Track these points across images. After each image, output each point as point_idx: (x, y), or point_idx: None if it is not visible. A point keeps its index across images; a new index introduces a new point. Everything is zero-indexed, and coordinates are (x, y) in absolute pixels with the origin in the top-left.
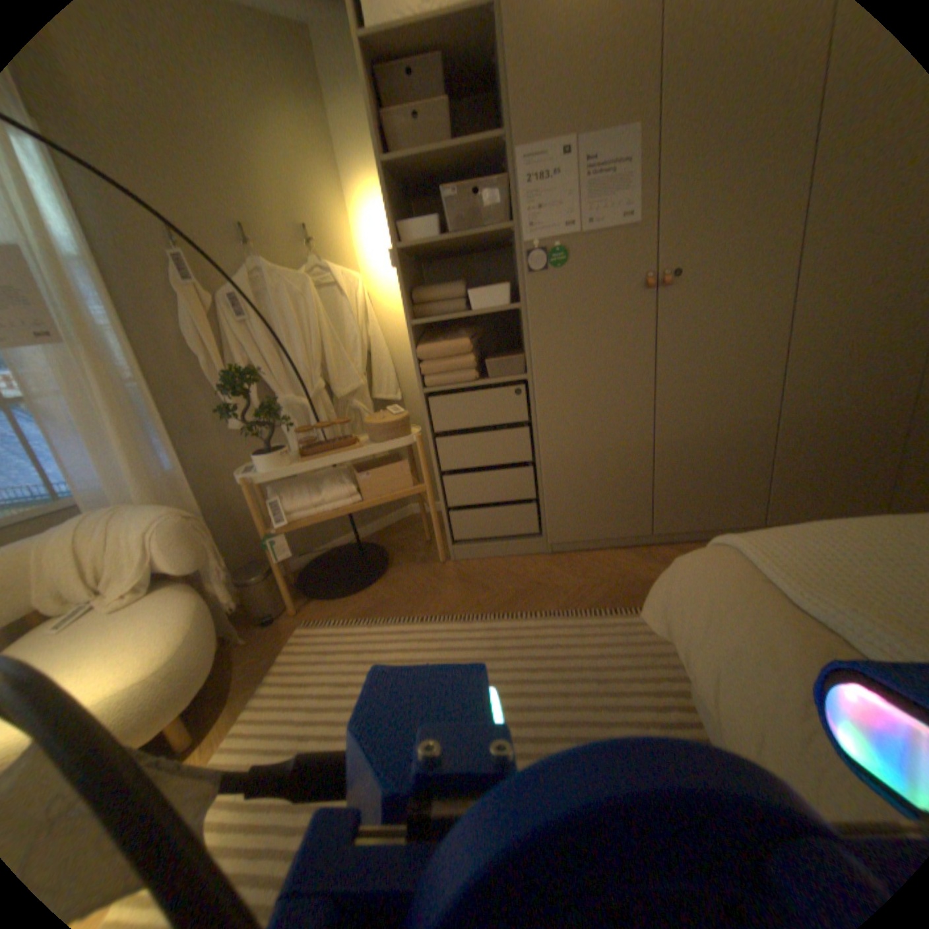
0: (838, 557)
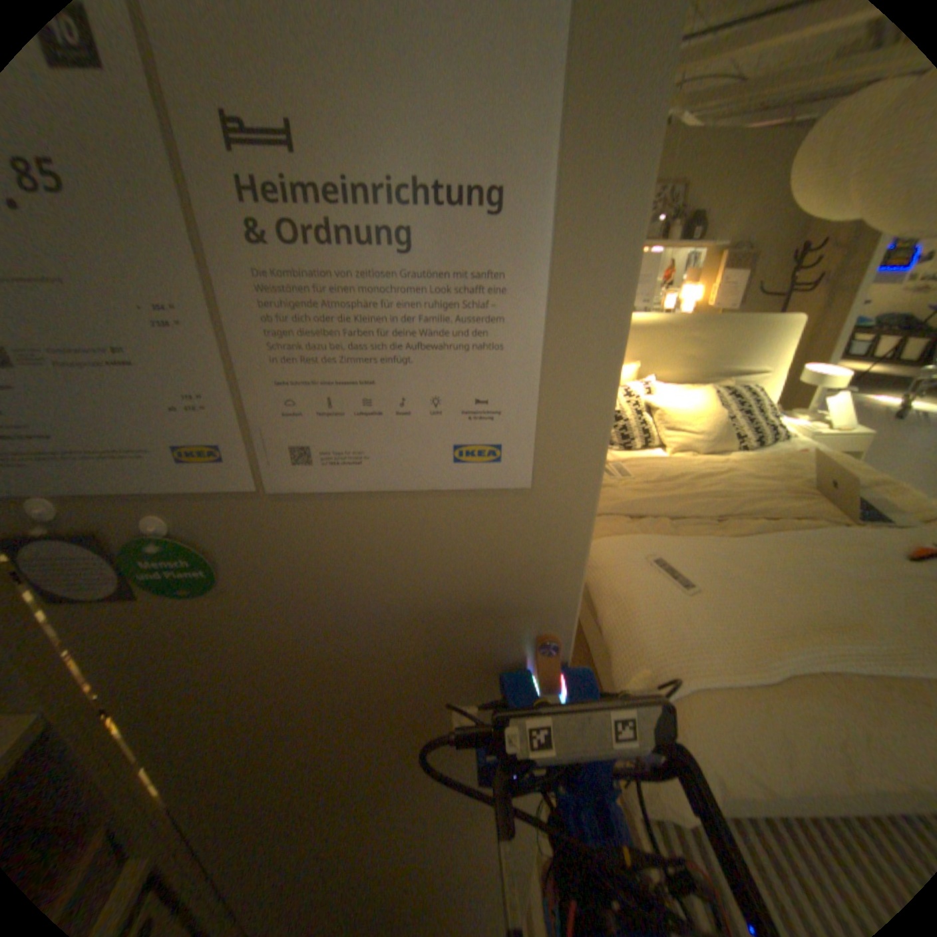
0: (725, 637)
